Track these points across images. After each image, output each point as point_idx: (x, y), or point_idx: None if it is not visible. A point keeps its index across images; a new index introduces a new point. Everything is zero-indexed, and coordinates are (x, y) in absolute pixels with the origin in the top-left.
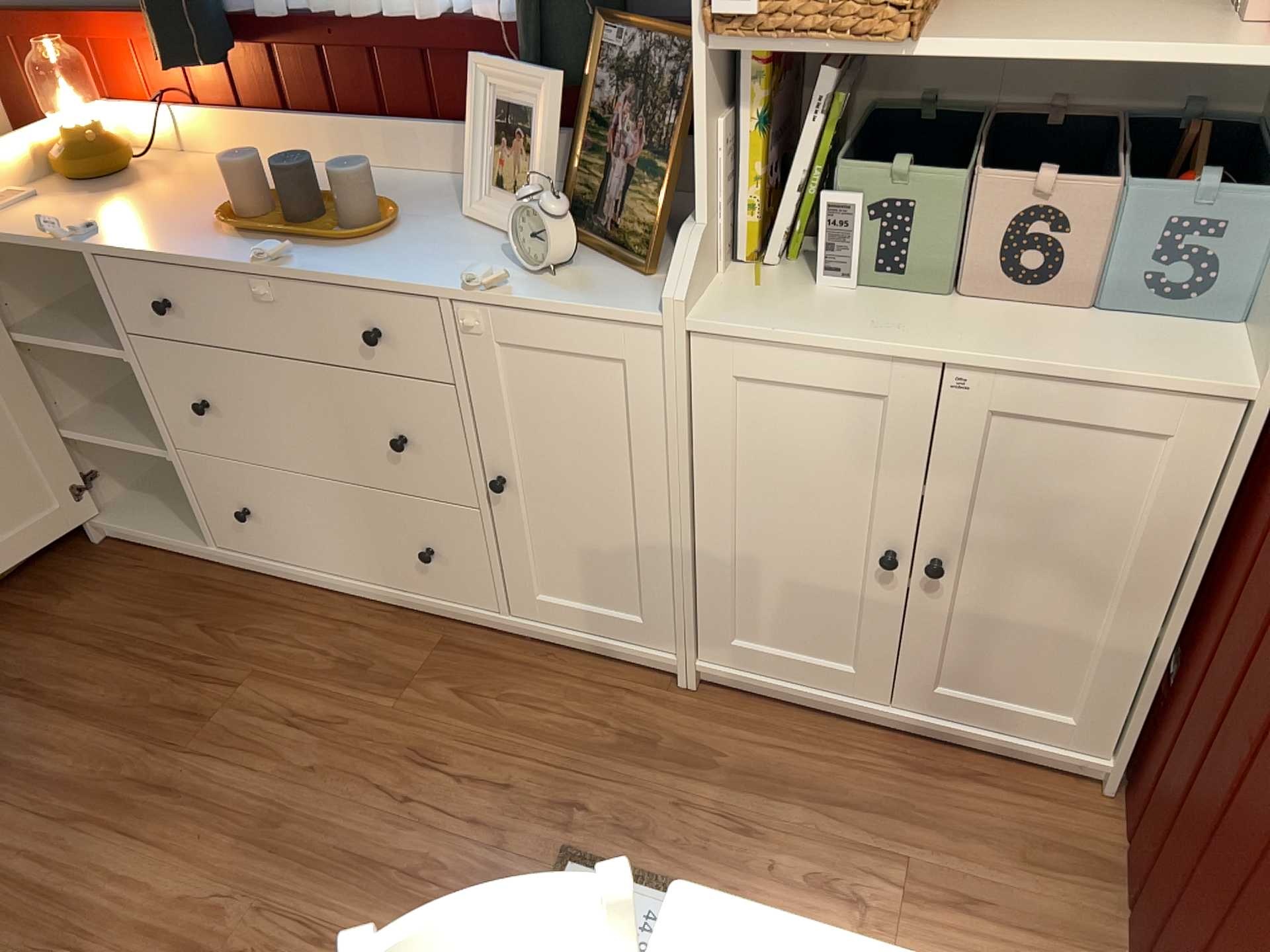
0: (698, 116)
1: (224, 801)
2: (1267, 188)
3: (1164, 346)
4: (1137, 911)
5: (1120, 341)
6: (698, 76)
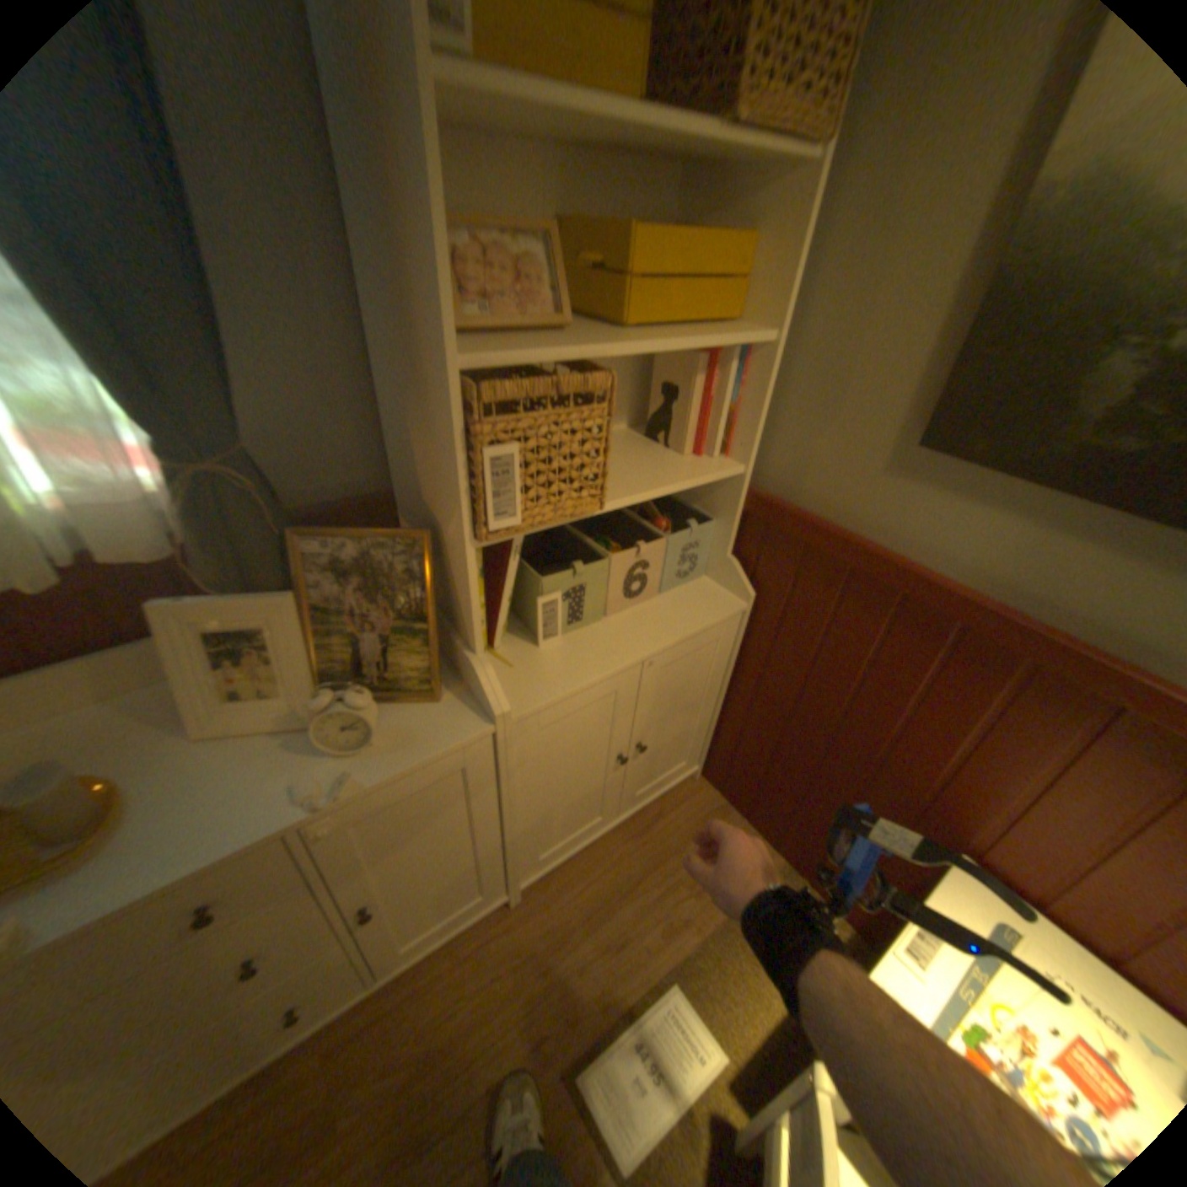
0: (469, 585)
1: None
2: (705, 514)
3: (700, 596)
4: (770, 821)
5: (687, 603)
6: (467, 560)
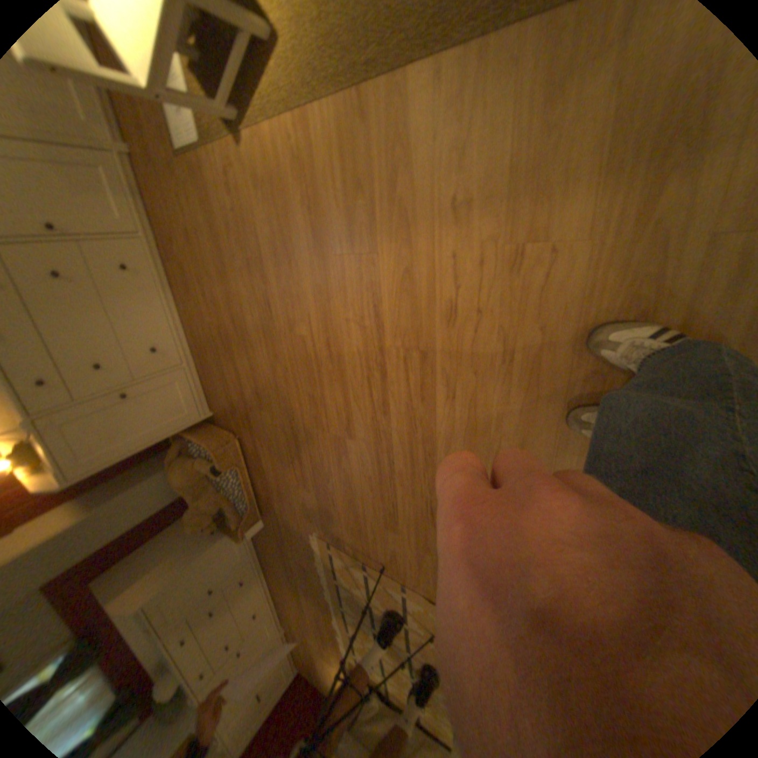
0: None
1: (222, 299)
2: None
3: None
4: None
5: None
6: None
